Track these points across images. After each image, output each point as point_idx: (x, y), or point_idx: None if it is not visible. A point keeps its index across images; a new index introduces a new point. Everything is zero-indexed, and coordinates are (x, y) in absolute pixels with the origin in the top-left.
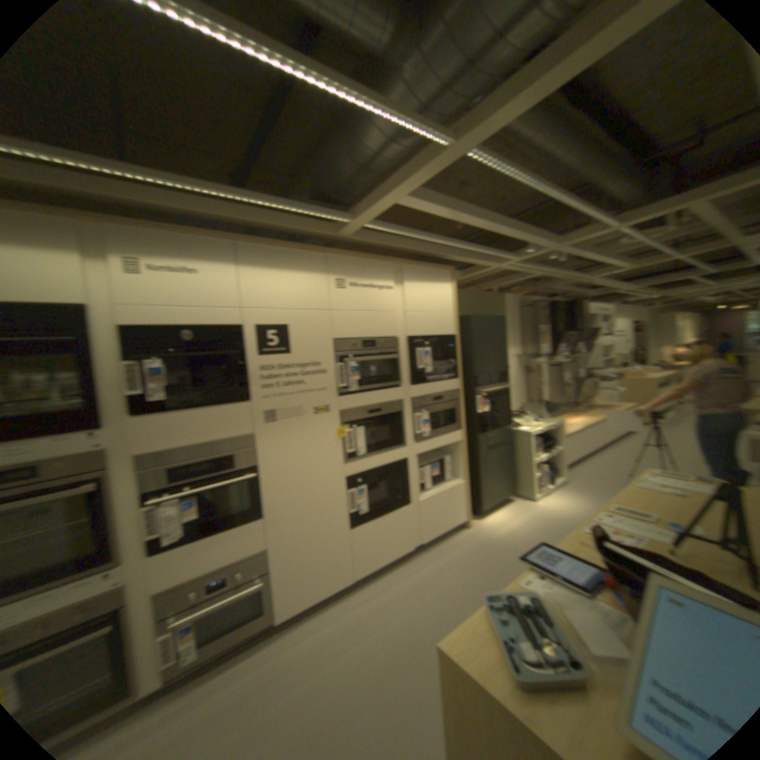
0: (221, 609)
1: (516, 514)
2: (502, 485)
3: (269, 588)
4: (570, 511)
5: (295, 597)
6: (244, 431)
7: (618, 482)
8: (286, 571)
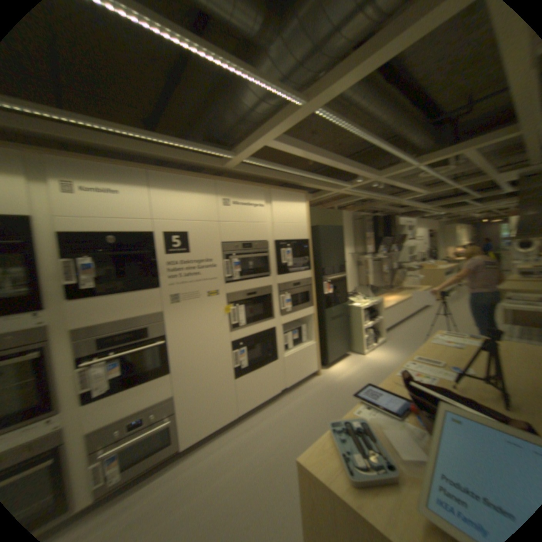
0: (139, 442)
1: (352, 364)
2: (342, 344)
3: (175, 424)
4: (388, 361)
5: (194, 430)
6: (156, 310)
7: (420, 340)
8: (187, 411)
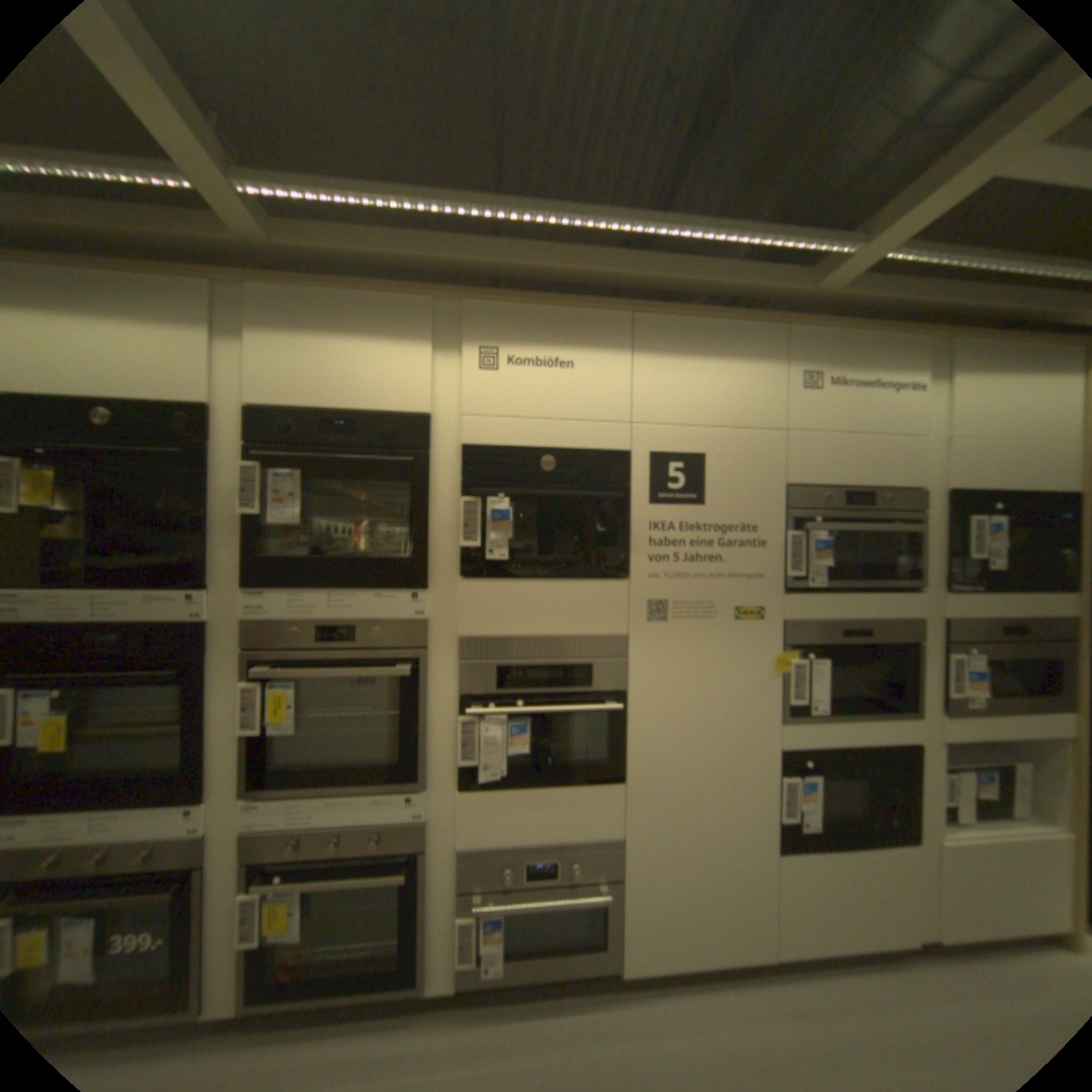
0: (551, 913)
1: None
2: None
3: (627, 908)
4: None
5: (668, 944)
6: (618, 629)
7: None
8: (657, 891)
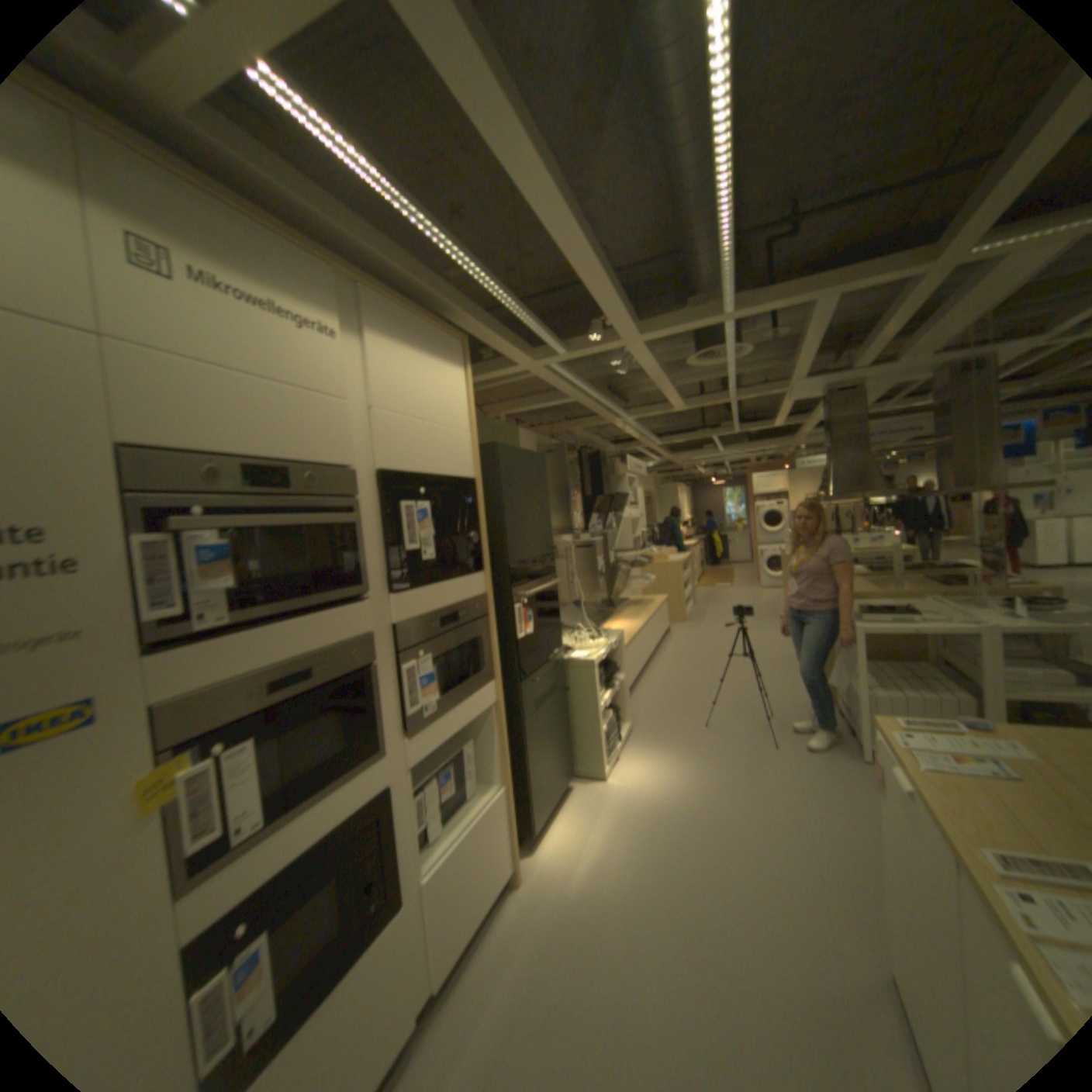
0: None
1: (588, 817)
2: (558, 765)
3: None
4: (663, 786)
5: None
6: None
7: (692, 713)
8: None
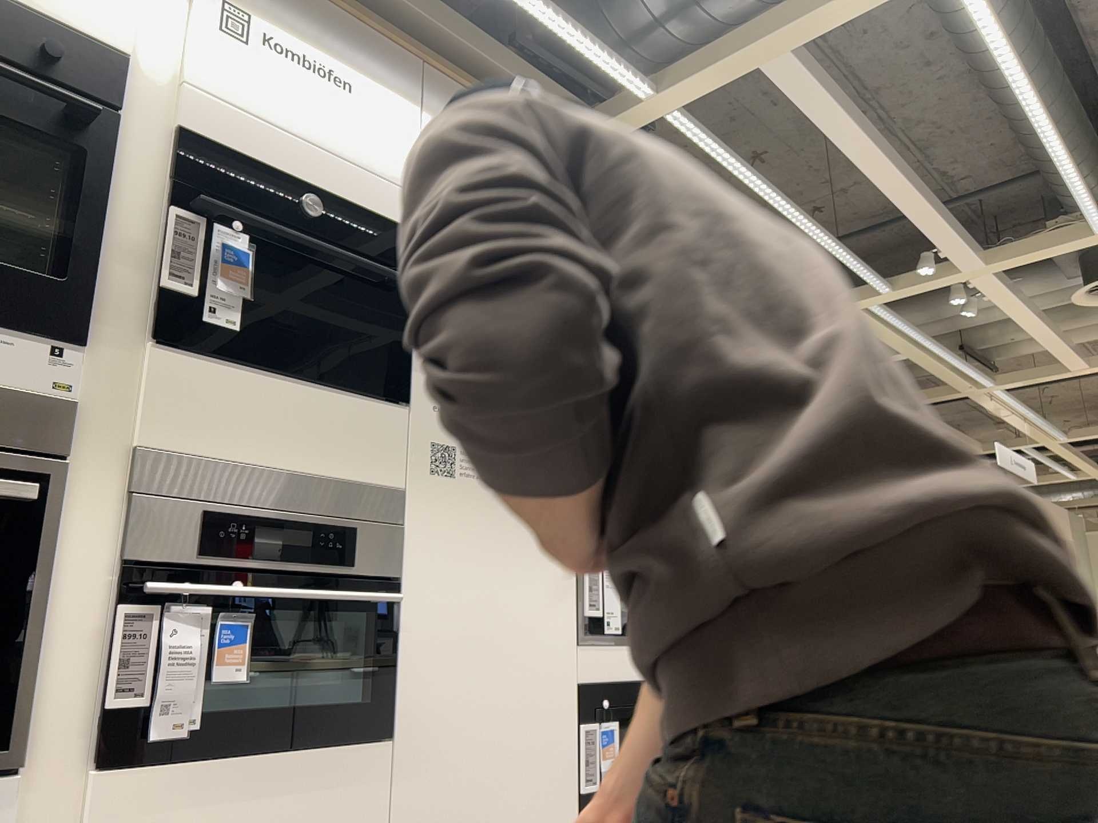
0: None
1: None
2: None
3: None
4: None
5: None
6: (393, 478)
7: None
8: None
